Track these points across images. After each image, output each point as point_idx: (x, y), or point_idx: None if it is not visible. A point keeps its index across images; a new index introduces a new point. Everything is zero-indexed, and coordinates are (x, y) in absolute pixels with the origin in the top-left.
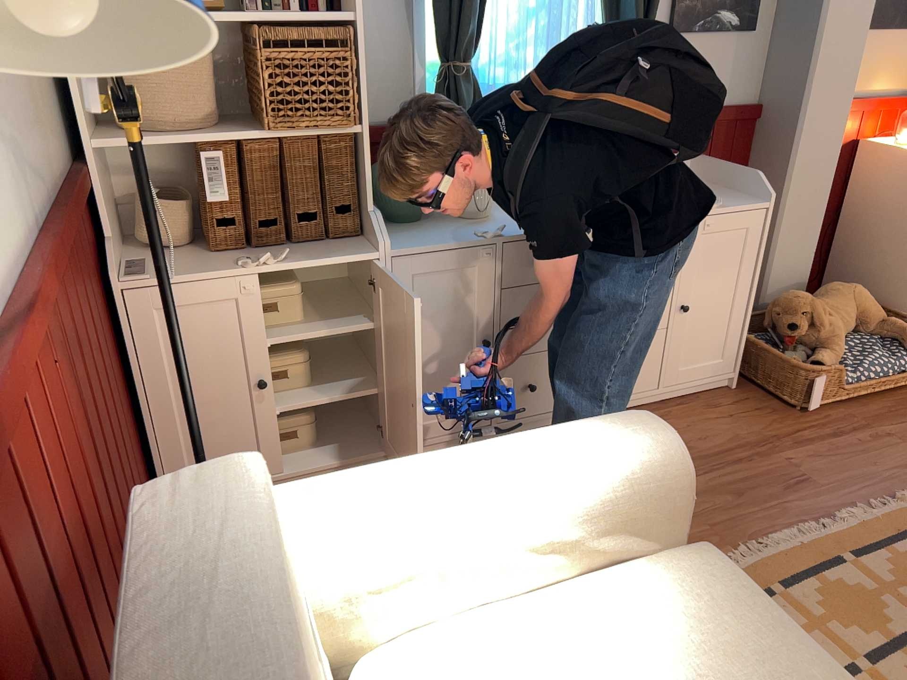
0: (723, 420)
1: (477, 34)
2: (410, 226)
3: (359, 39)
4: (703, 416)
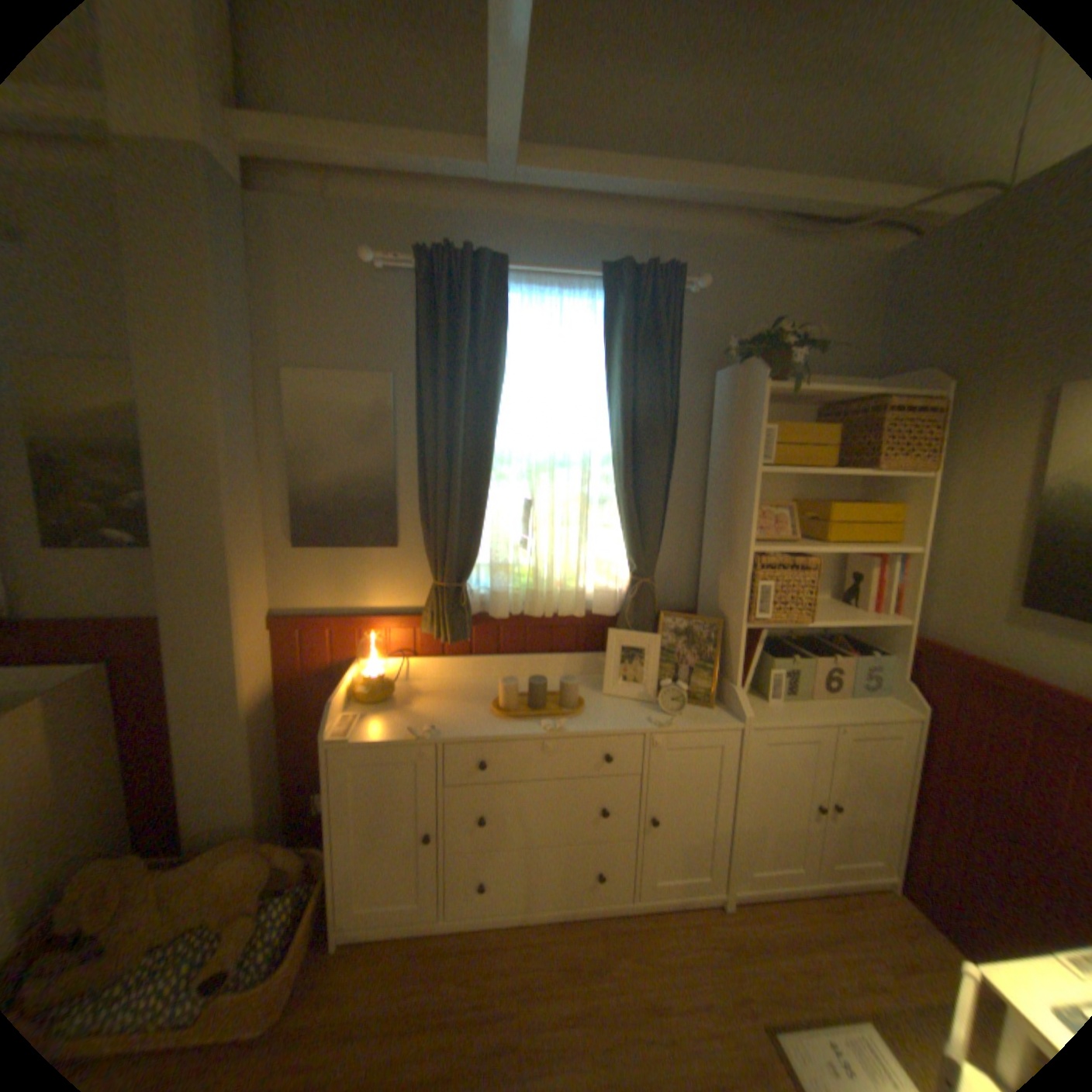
0: None
1: None
2: None
3: None
4: None
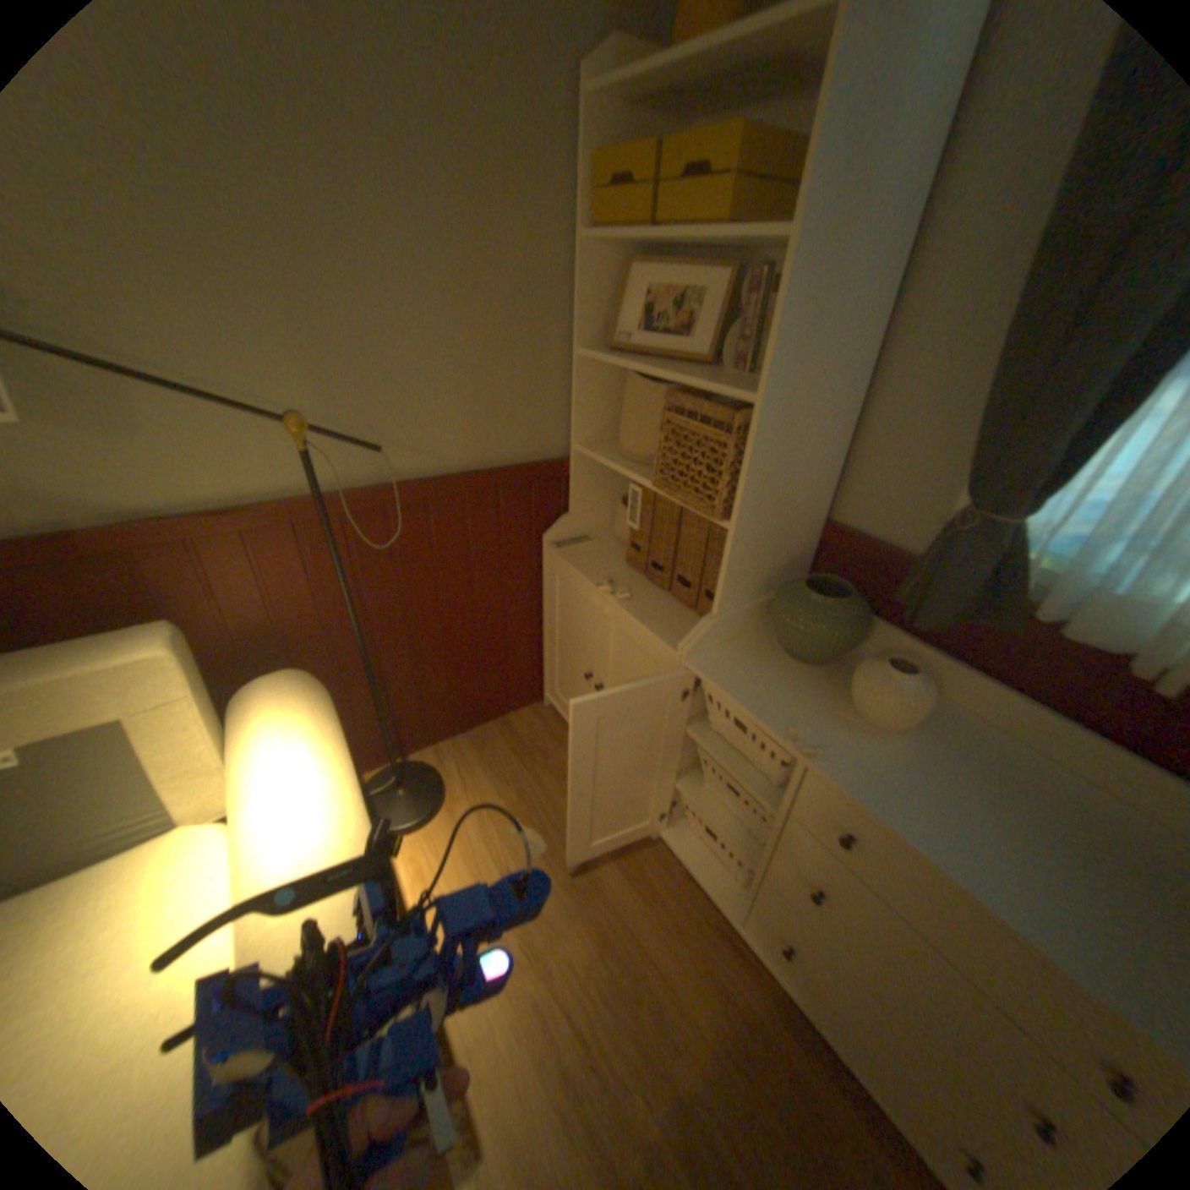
0: None
1: (1063, 478)
2: (781, 663)
3: (760, 426)
4: None
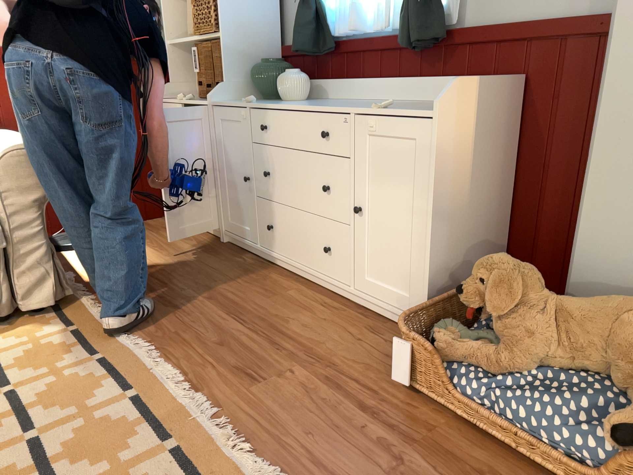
0: (348, 336)
1: None
2: (257, 101)
3: None
4: (348, 326)
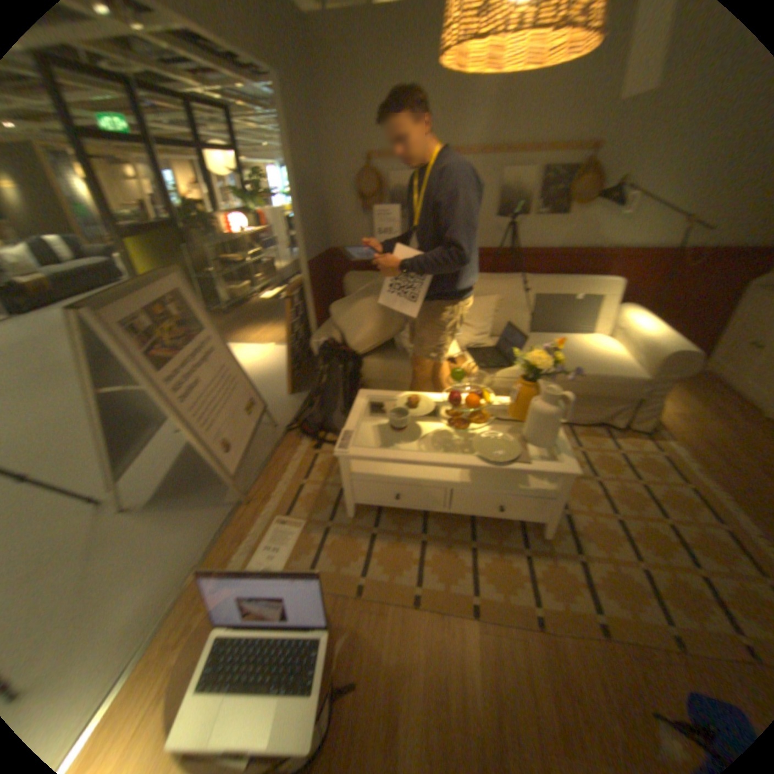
0: None
1: None
2: None
3: None
4: None
